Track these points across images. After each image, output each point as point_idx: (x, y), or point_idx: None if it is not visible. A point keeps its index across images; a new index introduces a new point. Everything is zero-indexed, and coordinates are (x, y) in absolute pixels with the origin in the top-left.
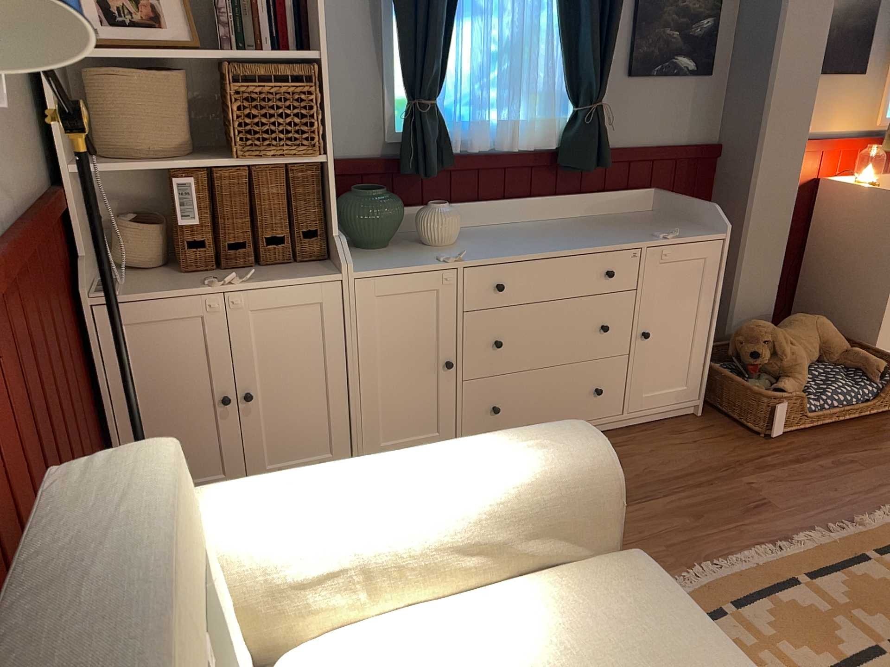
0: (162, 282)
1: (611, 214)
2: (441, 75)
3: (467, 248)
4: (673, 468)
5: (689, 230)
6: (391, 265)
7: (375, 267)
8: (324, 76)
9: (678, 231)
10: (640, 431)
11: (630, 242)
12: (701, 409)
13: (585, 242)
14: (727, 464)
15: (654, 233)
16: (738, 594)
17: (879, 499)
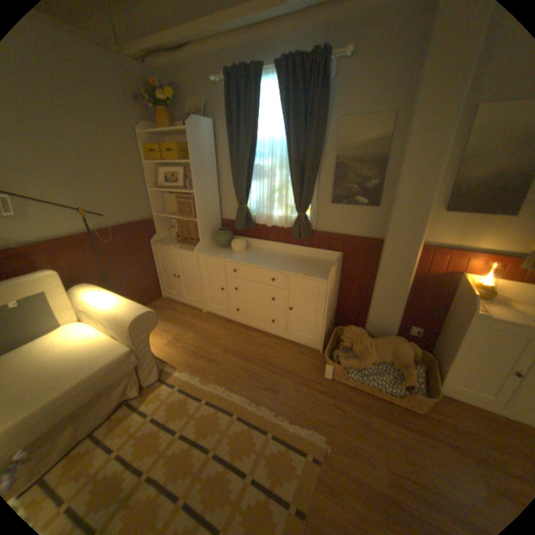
0: (170, 243)
1: (318, 258)
2: (247, 198)
3: (239, 255)
4: (275, 361)
5: (320, 274)
6: (209, 254)
7: (205, 253)
8: (199, 197)
9: (314, 273)
10: (290, 344)
11: (284, 270)
12: (321, 351)
13: (271, 265)
14: (294, 373)
15: (303, 270)
16: (213, 402)
17: (320, 429)
